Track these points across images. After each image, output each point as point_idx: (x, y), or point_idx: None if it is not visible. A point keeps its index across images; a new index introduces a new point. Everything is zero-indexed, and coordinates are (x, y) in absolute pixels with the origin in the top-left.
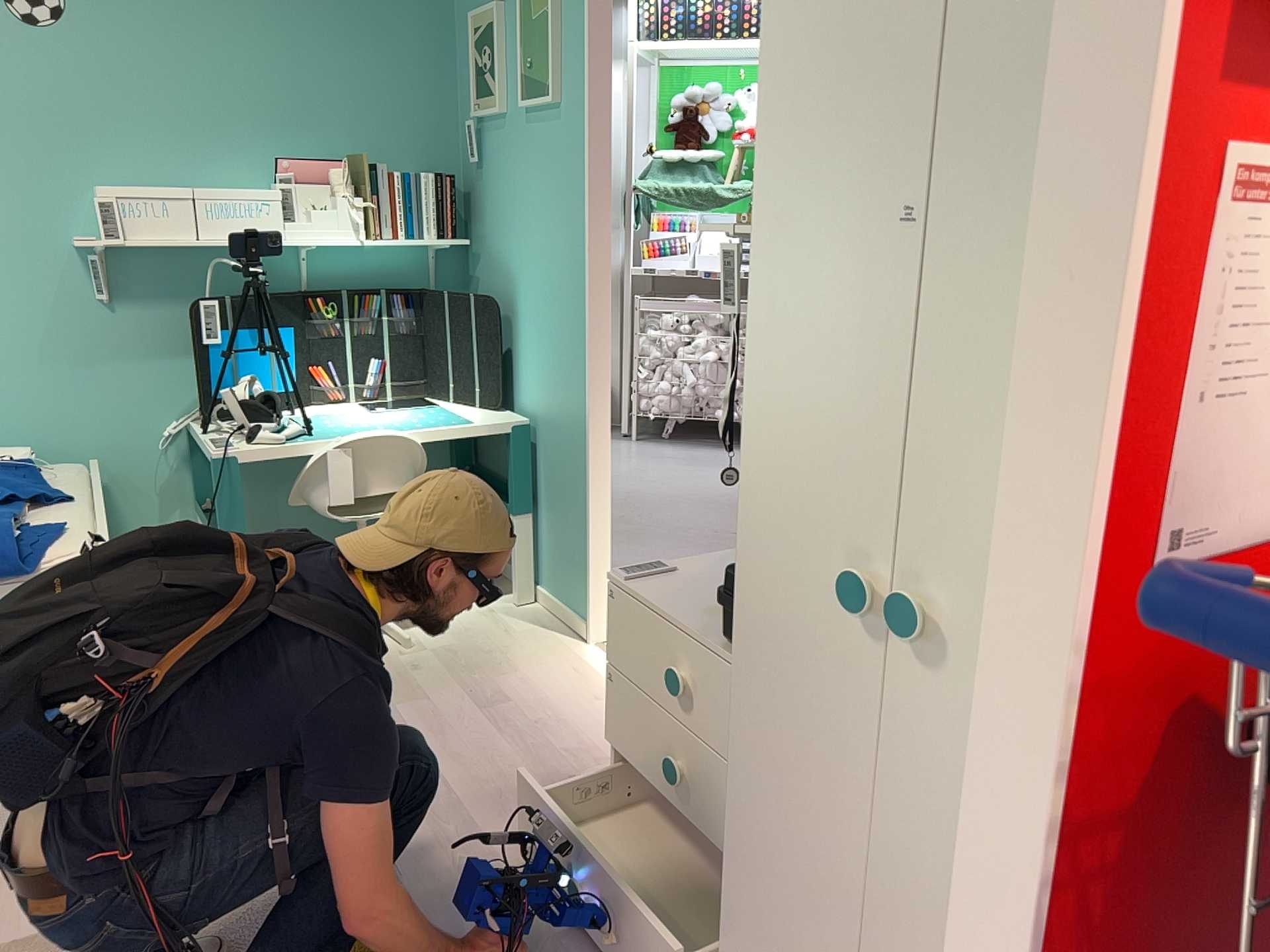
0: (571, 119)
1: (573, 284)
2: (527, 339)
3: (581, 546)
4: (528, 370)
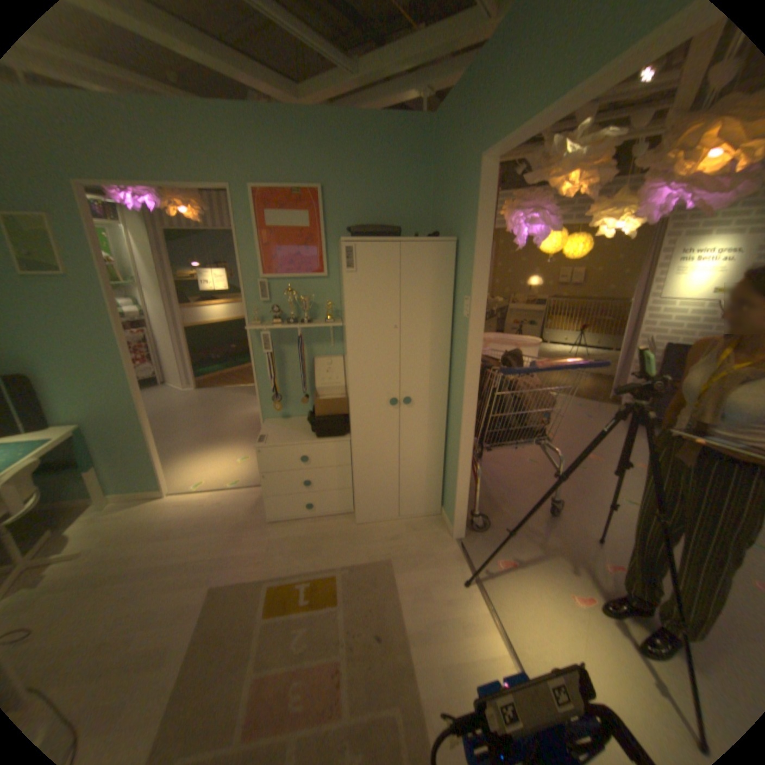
0: (84, 284)
1: (107, 357)
2: (59, 389)
3: (144, 463)
4: (64, 404)
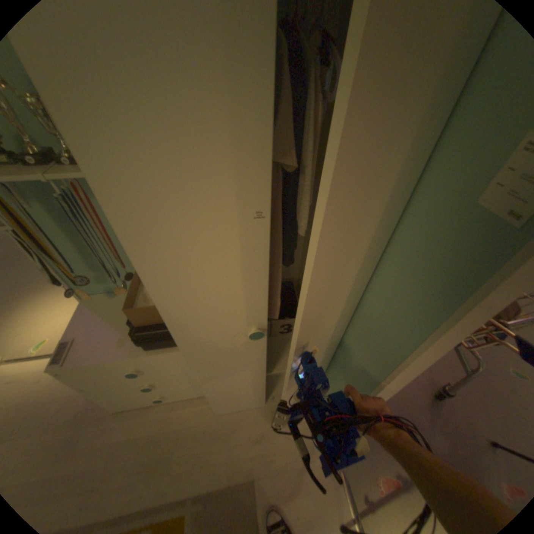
0: None
1: None
2: None
3: None
4: None
